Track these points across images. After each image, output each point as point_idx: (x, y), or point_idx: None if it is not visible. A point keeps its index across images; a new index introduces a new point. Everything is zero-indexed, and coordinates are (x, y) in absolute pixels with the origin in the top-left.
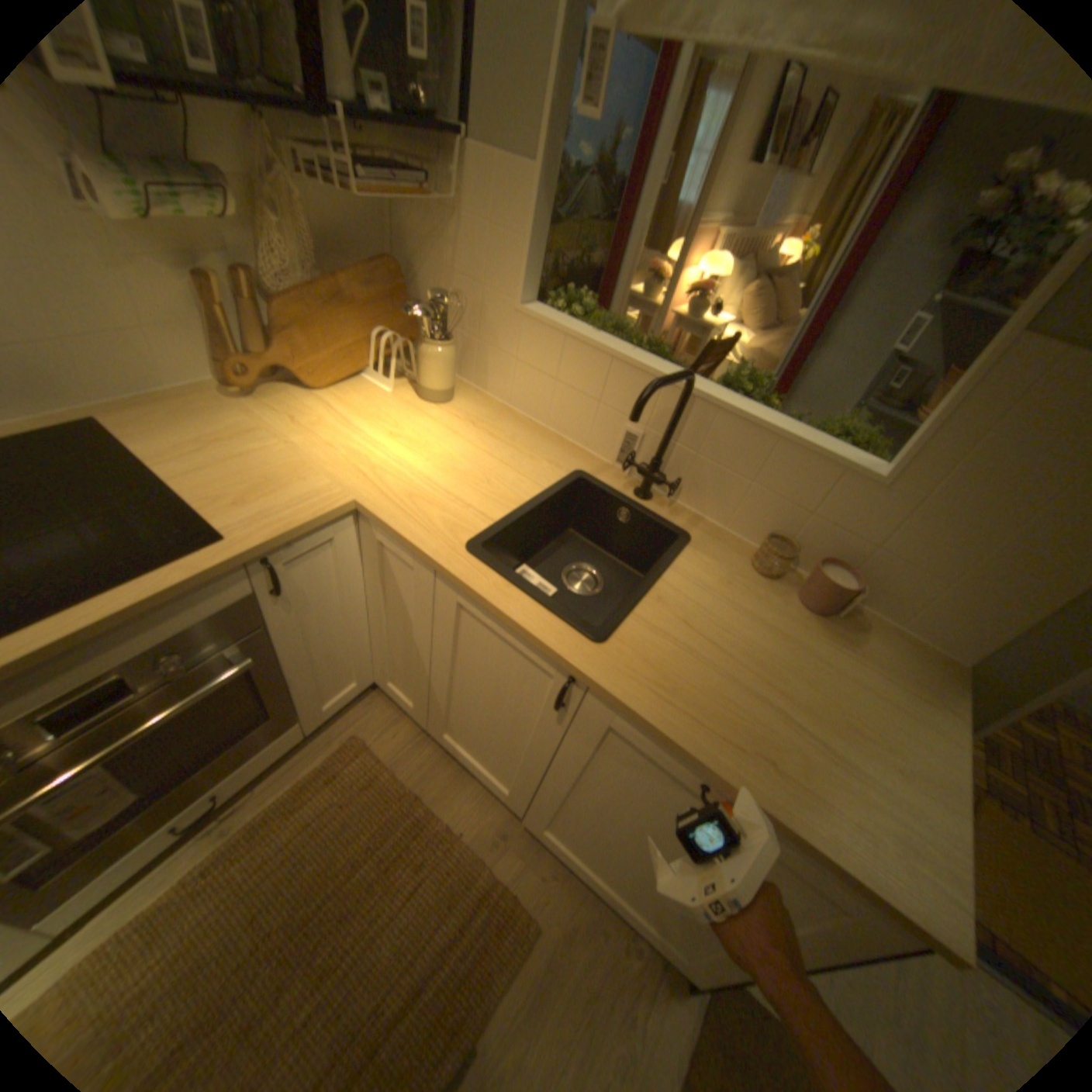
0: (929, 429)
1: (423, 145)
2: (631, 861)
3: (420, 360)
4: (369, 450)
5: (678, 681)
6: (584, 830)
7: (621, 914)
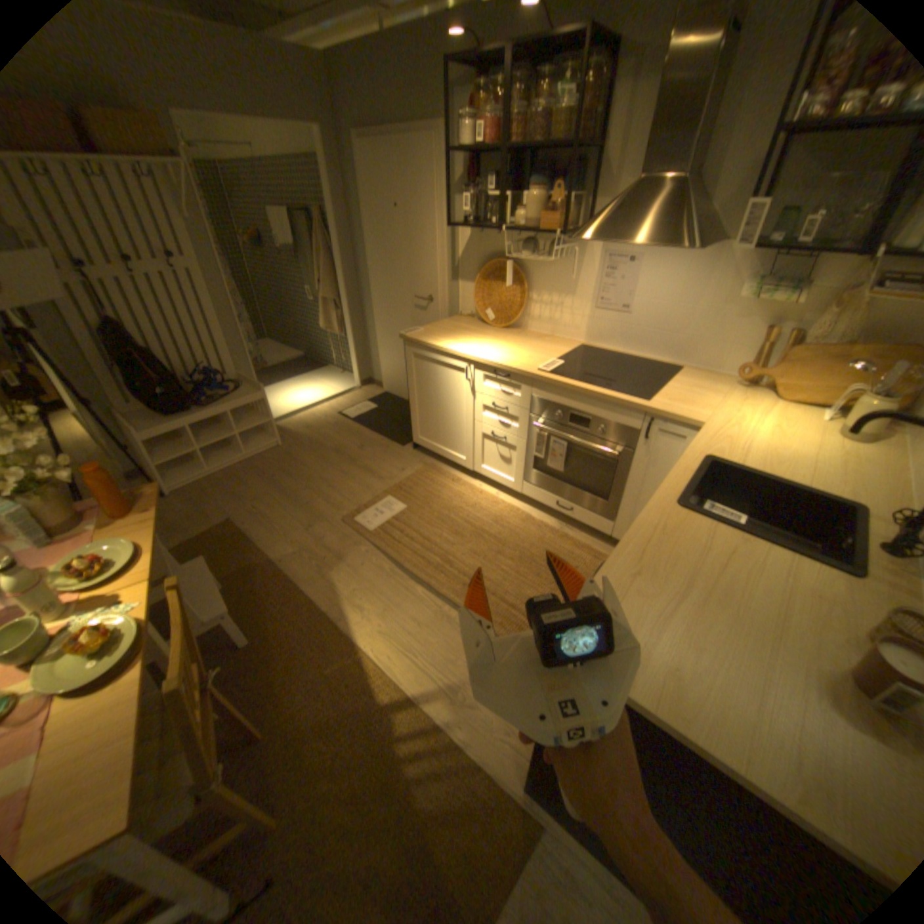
0: None
1: None
2: None
3: (856, 405)
4: (751, 421)
5: (674, 538)
6: None
7: None
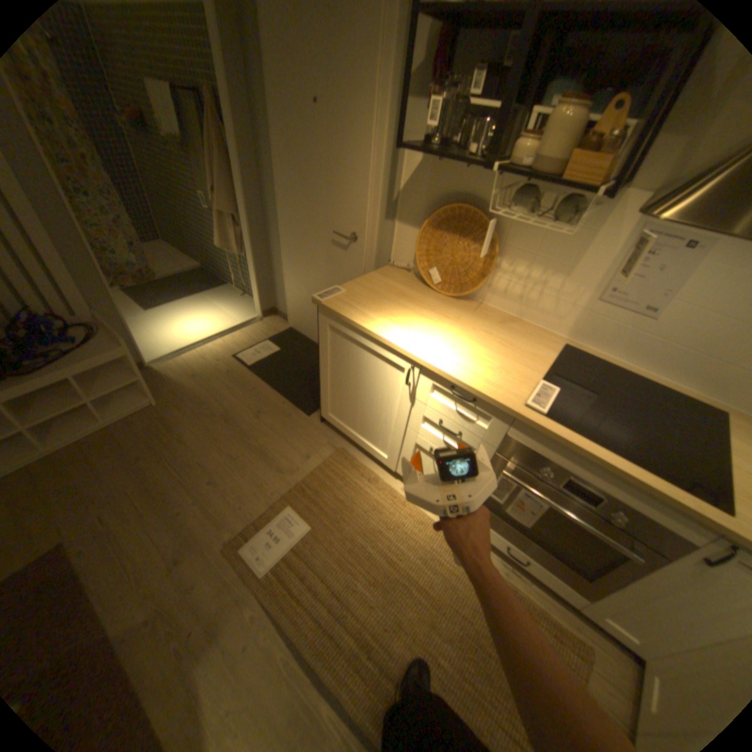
0: None
1: None
2: None
3: None
4: None
5: None
6: None
7: None
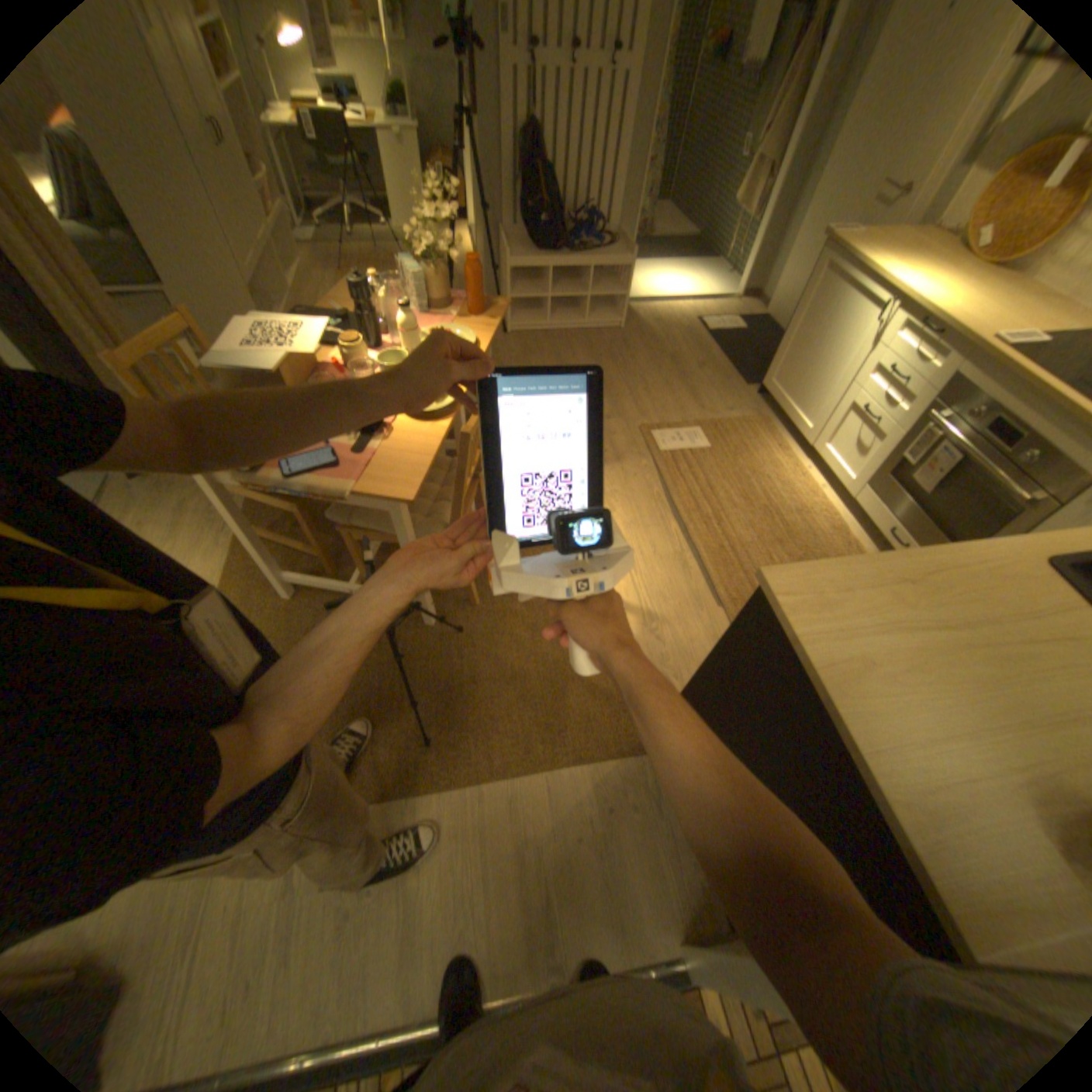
0: None
1: None
2: None
3: None
4: None
5: (997, 585)
6: None
7: None
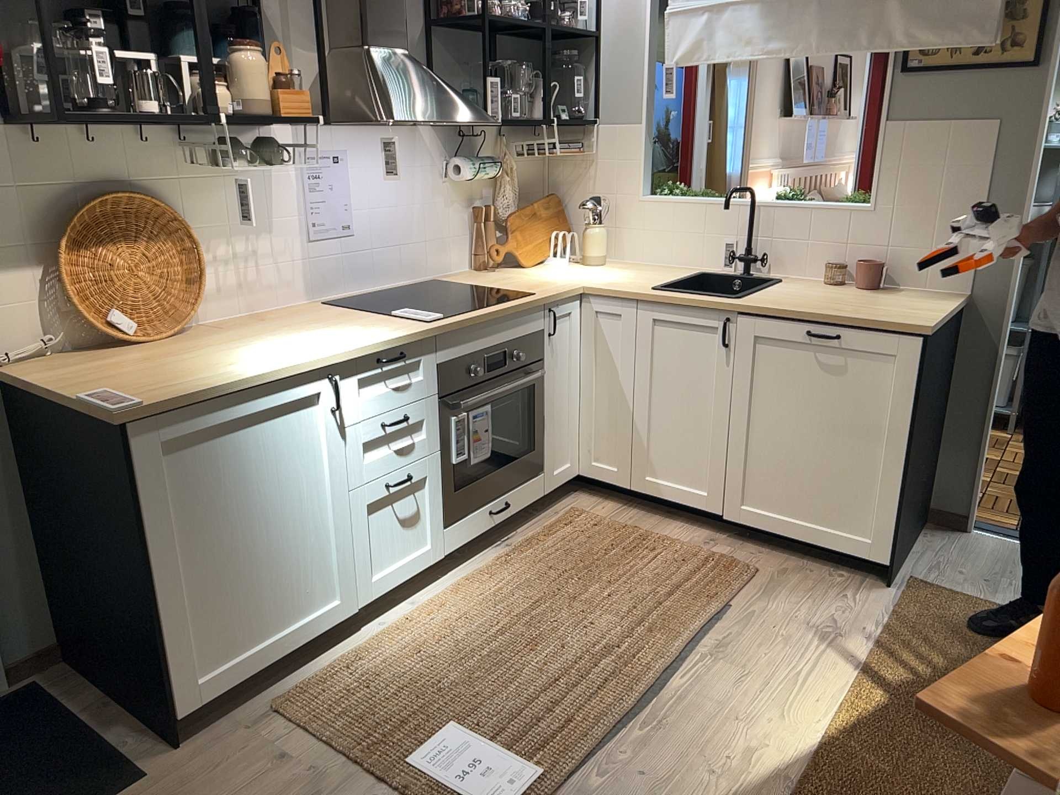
0: (875, 174)
1: (570, 134)
2: (803, 461)
3: (585, 239)
4: (575, 276)
5: (783, 302)
6: (768, 466)
7: (817, 541)
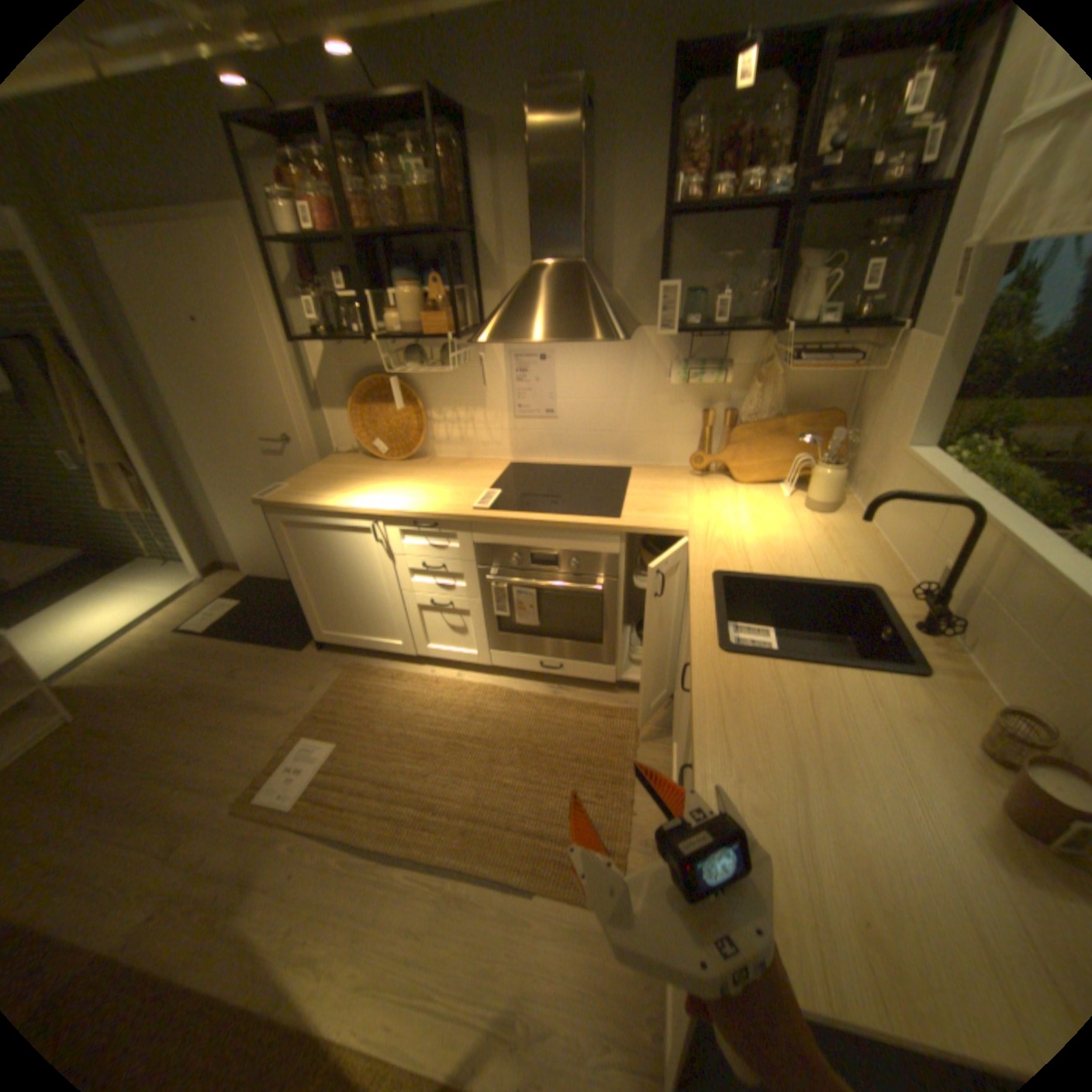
0: None
1: (890, 336)
2: None
3: (811, 477)
4: (728, 516)
5: (744, 703)
6: None
7: None
